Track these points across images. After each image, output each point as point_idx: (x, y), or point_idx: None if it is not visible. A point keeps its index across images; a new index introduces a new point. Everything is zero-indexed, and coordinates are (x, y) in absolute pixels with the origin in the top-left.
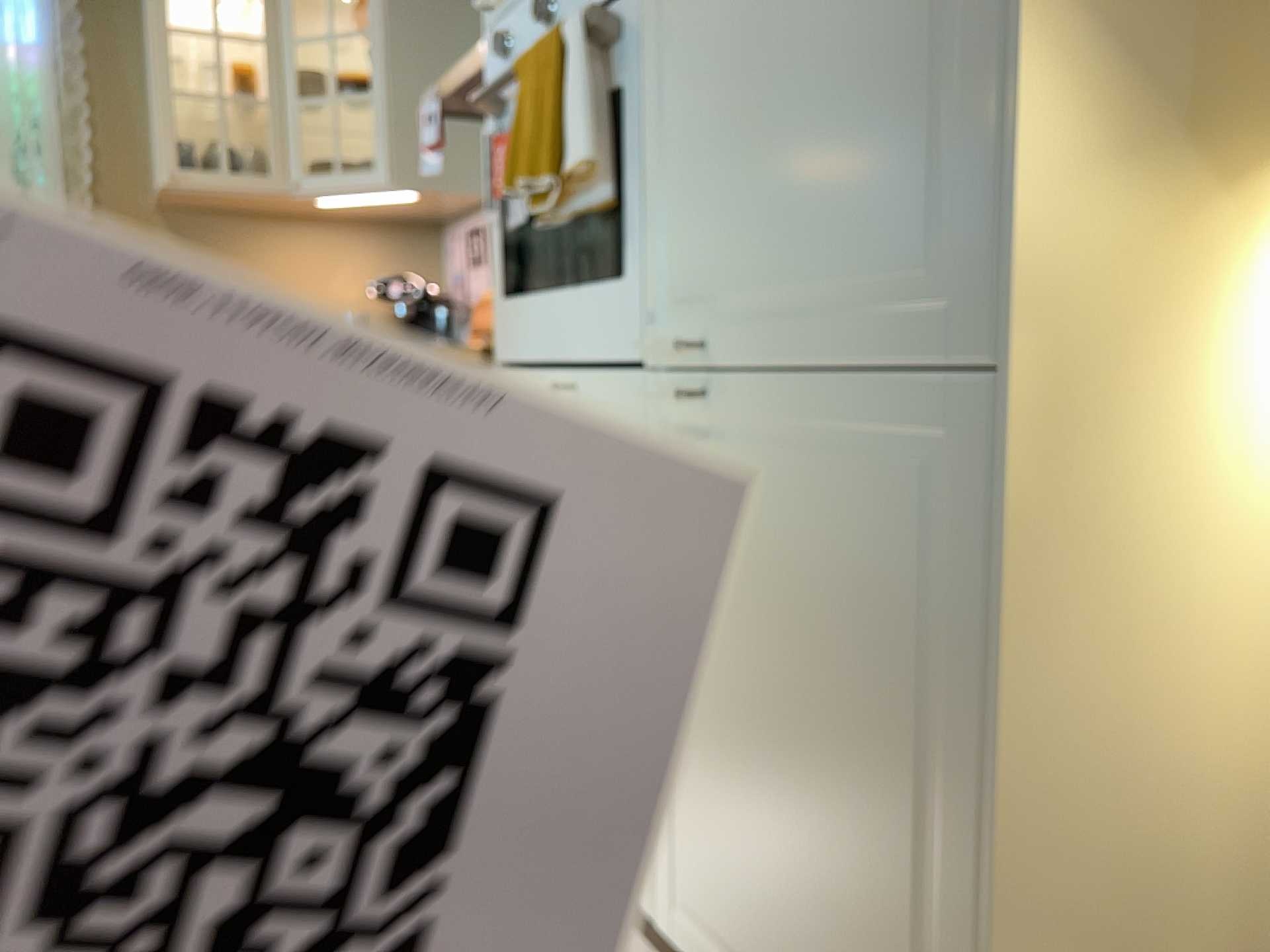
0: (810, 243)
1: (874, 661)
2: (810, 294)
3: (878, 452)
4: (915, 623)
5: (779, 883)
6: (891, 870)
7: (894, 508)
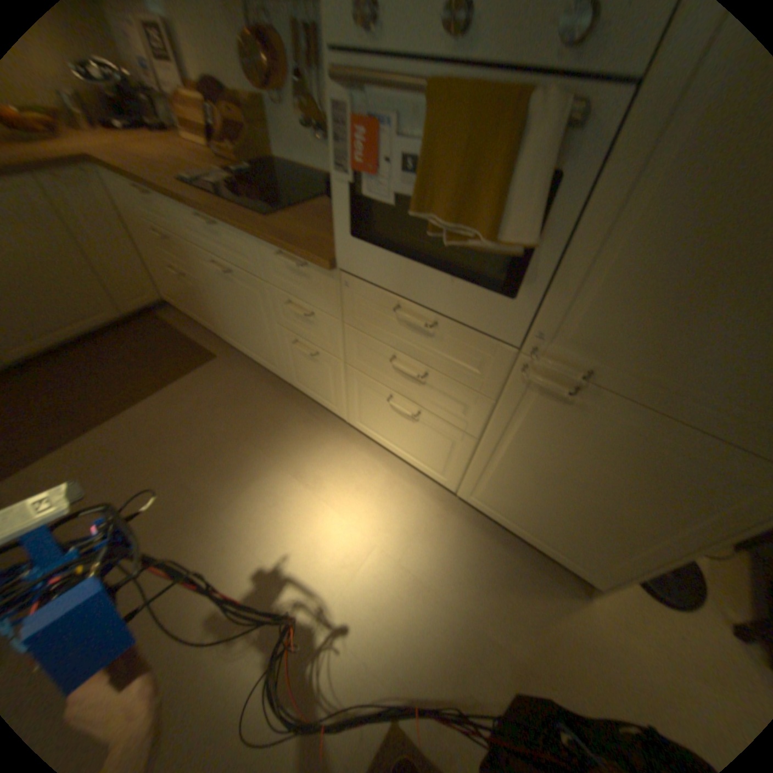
0: (715, 371)
1: (641, 499)
2: (694, 389)
3: (698, 459)
4: (678, 504)
5: (538, 511)
6: (610, 533)
7: (694, 477)
